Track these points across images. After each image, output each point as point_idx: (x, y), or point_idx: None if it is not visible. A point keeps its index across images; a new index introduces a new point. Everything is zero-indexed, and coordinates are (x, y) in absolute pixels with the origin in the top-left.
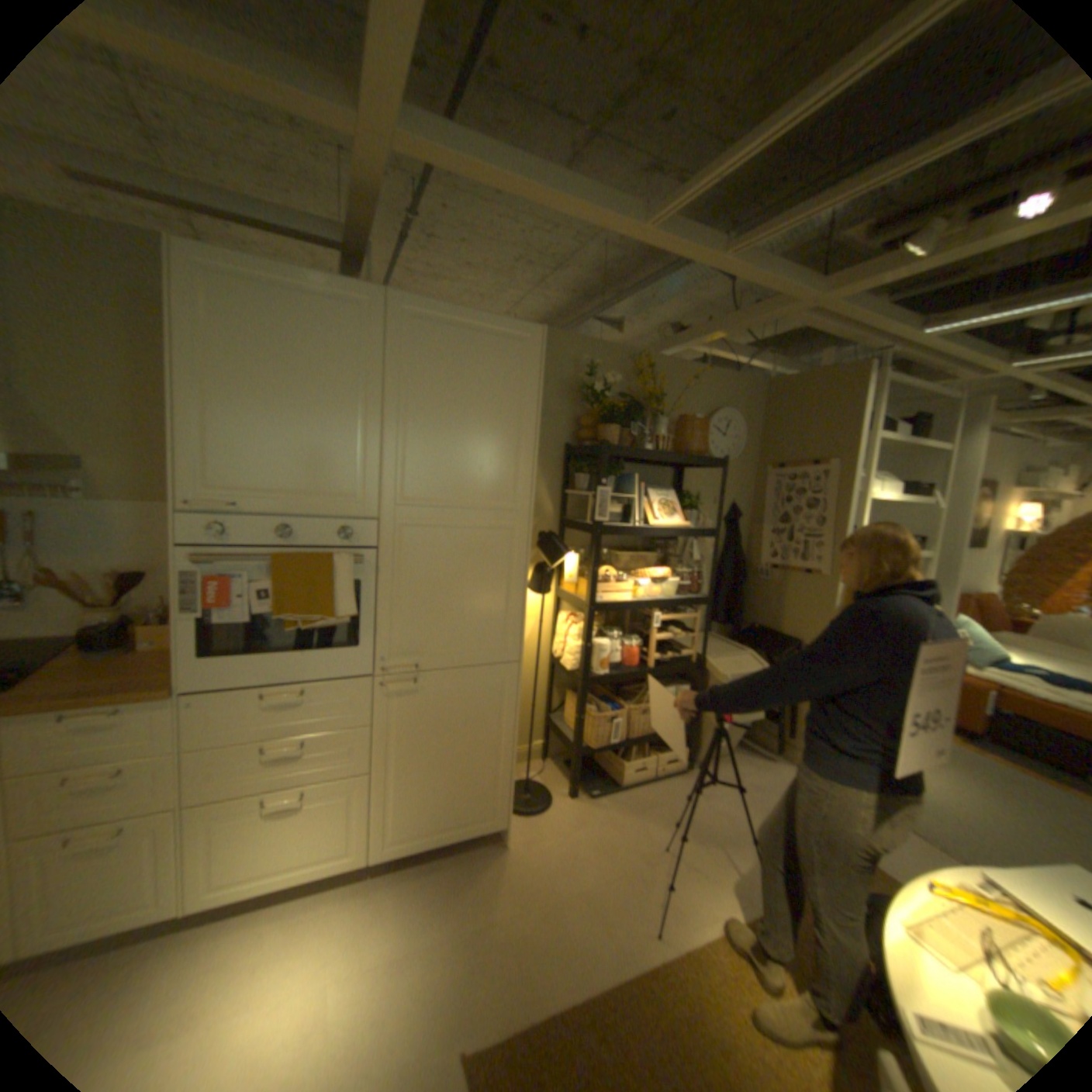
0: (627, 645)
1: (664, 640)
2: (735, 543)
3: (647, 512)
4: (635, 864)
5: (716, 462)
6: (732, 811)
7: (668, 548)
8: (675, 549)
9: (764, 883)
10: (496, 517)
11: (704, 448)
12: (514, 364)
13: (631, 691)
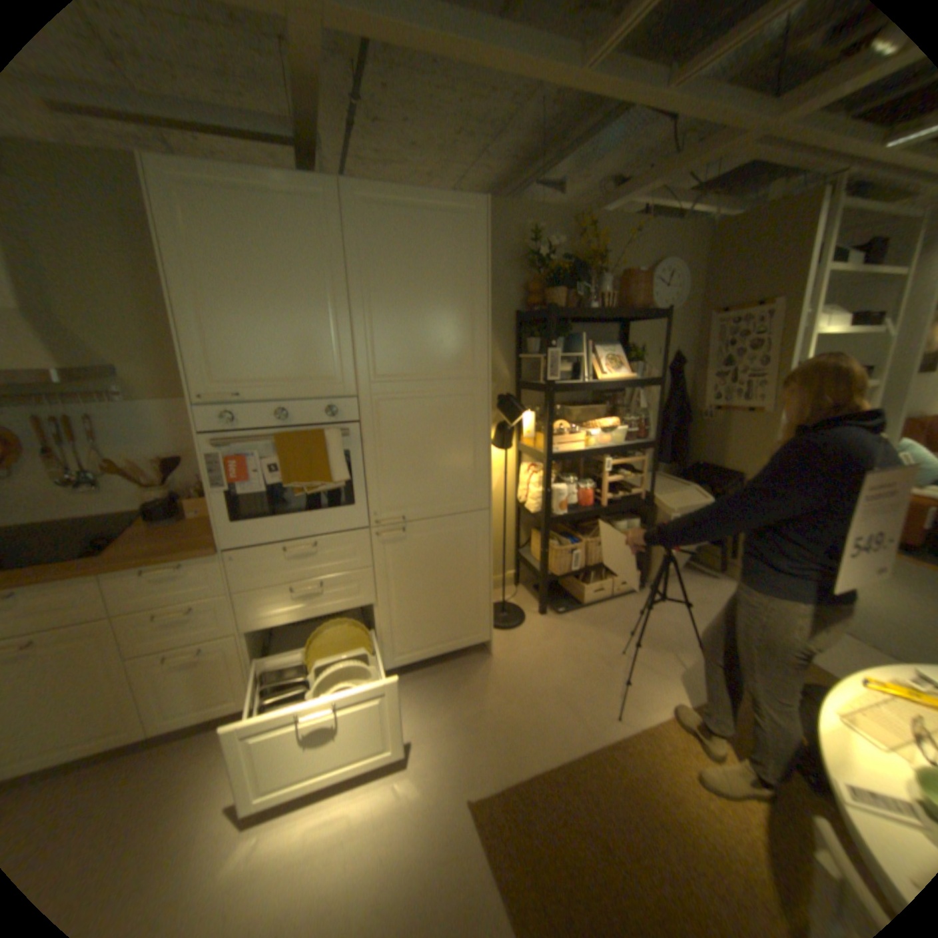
0: (582, 488)
1: (615, 482)
2: (680, 388)
3: (596, 368)
4: (597, 664)
5: (660, 313)
6: (679, 620)
7: (616, 399)
8: (623, 400)
9: (708, 677)
10: (458, 386)
11: (648, 301)
12: (462, 238)
13: (587, 527)
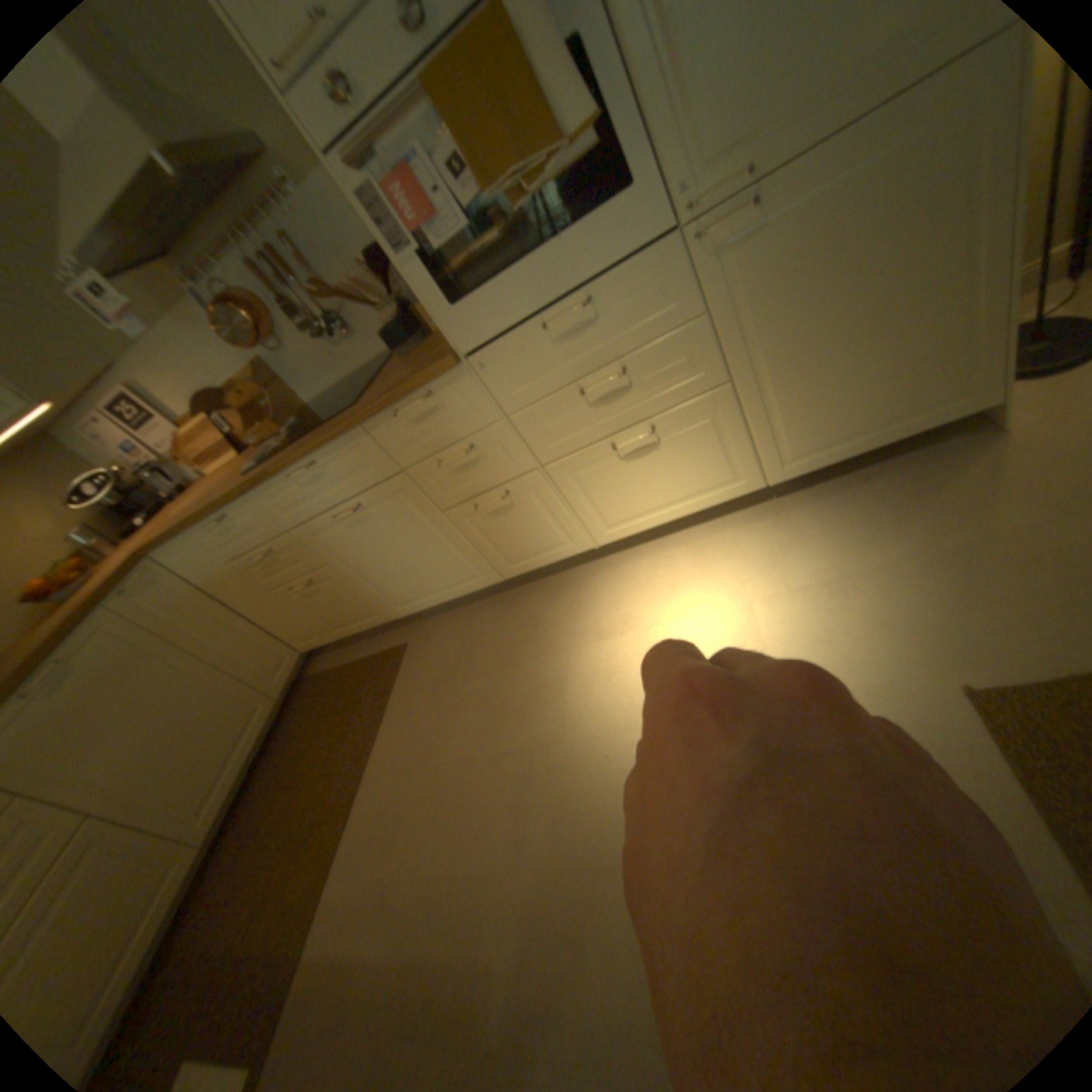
0: None
1: None
2: None
3: None
4: None
5: None
6: None
7: None
8: None
9: None
10: None
11: None
12: None
13: None
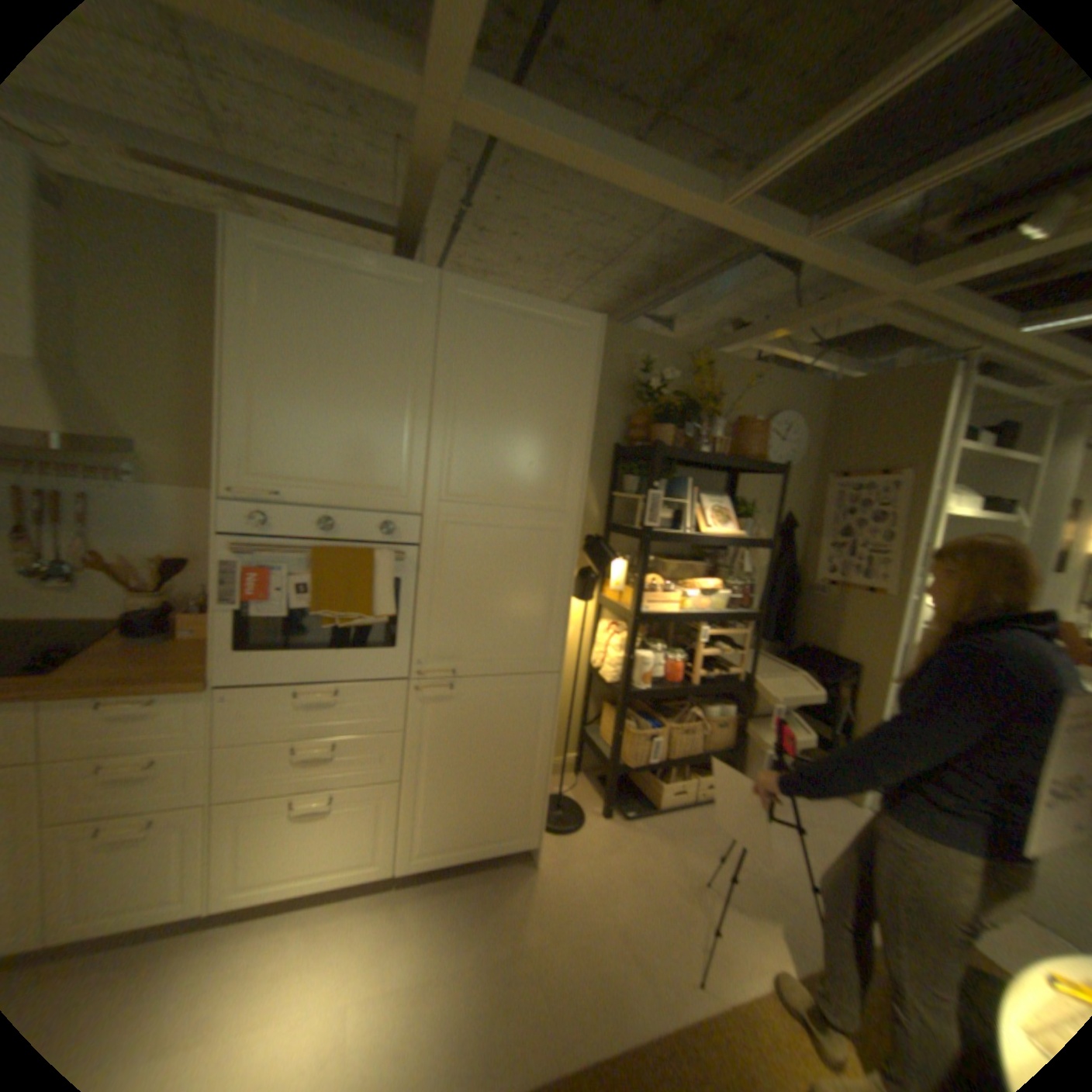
0: (669, 658)
1: (710, 656)
2: (788, 555)
3: (698, 519)
4: (672, 897)
5: (774, 468)
6: (777, 844)
7: (716, 557)
8: (724, 559)
9: (815, 931)
10: (541, 517)
11: (762, 453)
12: (567, 354)
13: (671, 707)
